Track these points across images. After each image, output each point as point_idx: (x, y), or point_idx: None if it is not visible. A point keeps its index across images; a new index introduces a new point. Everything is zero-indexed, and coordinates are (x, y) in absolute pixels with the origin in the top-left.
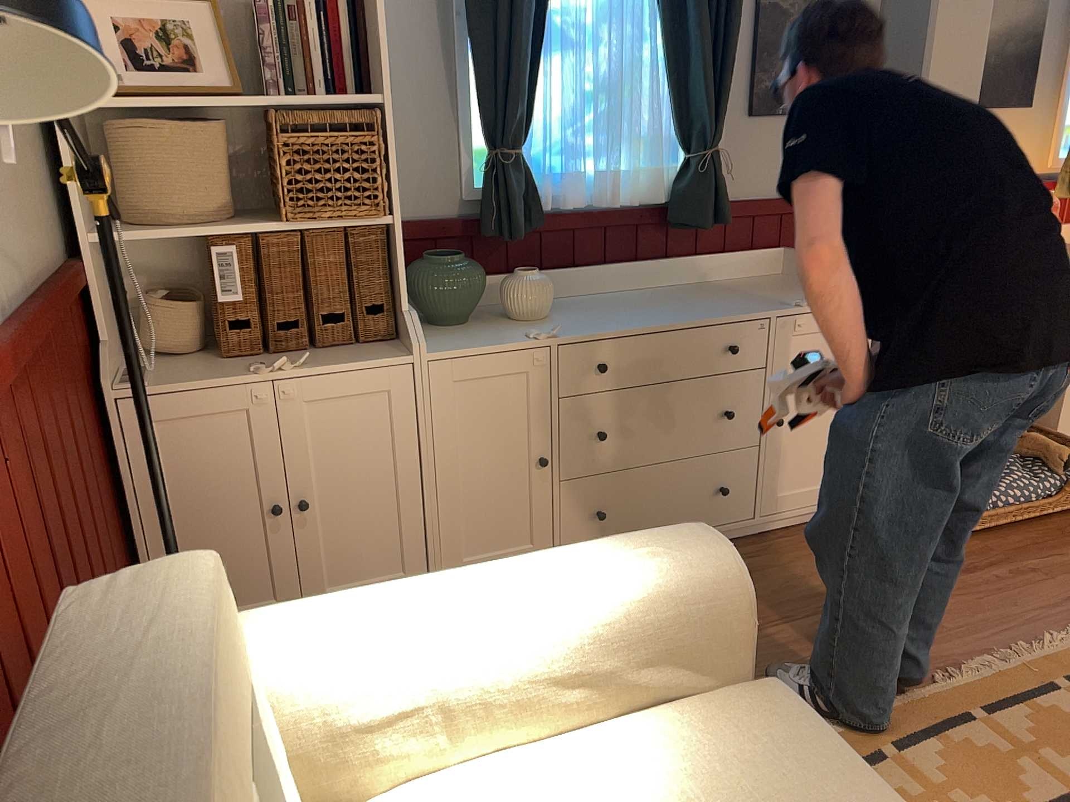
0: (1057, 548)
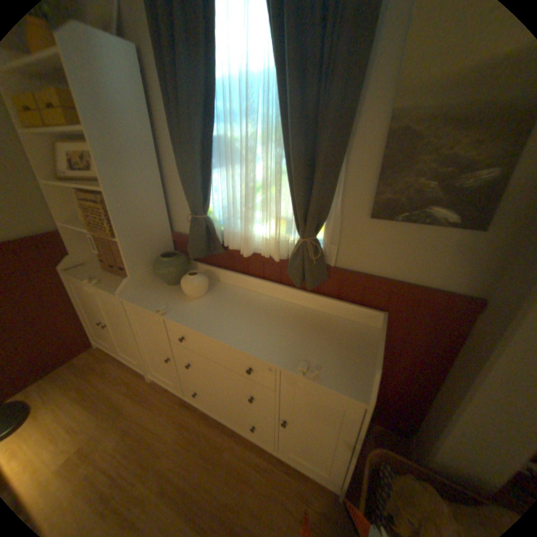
0: None
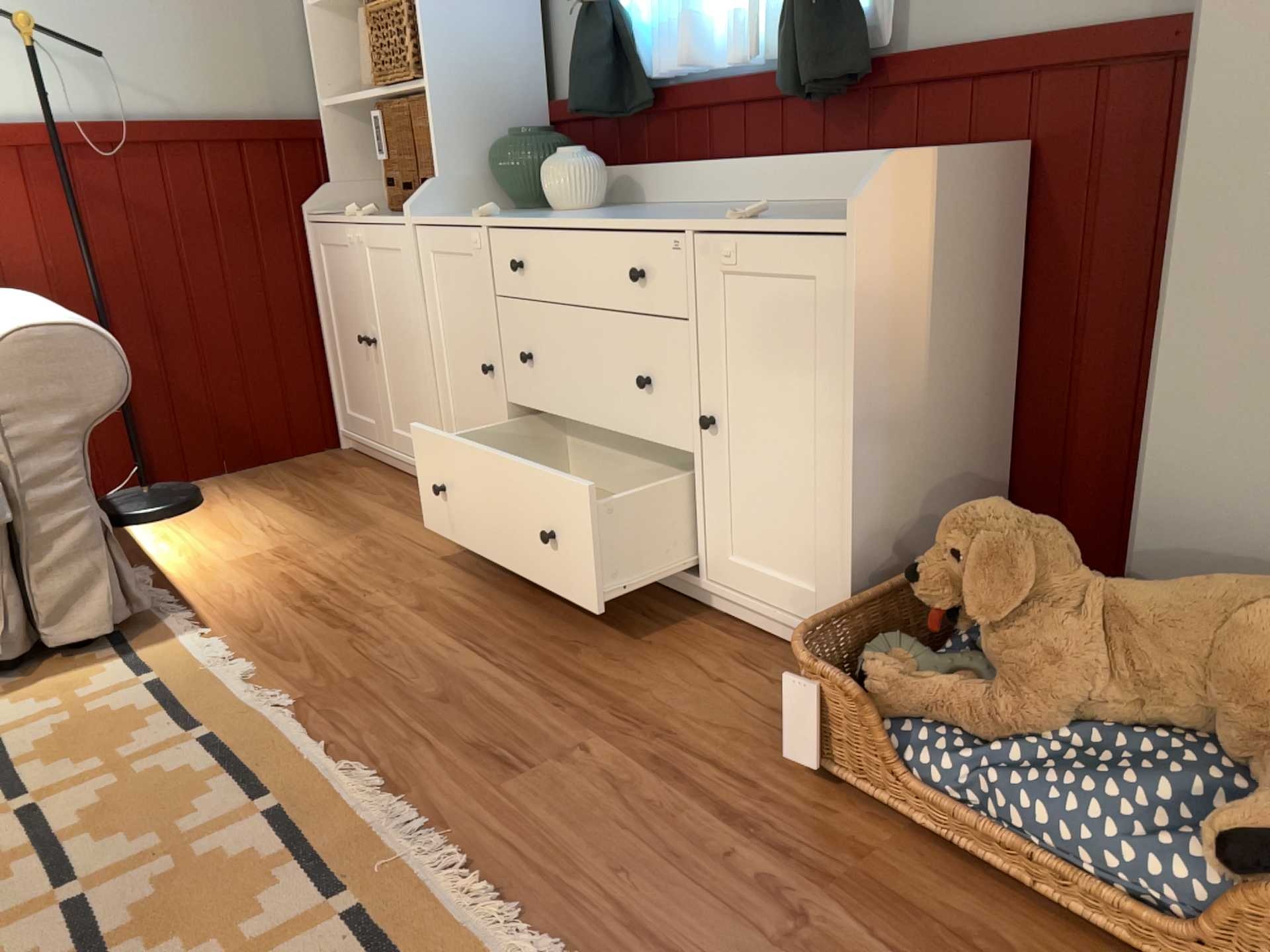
0: None
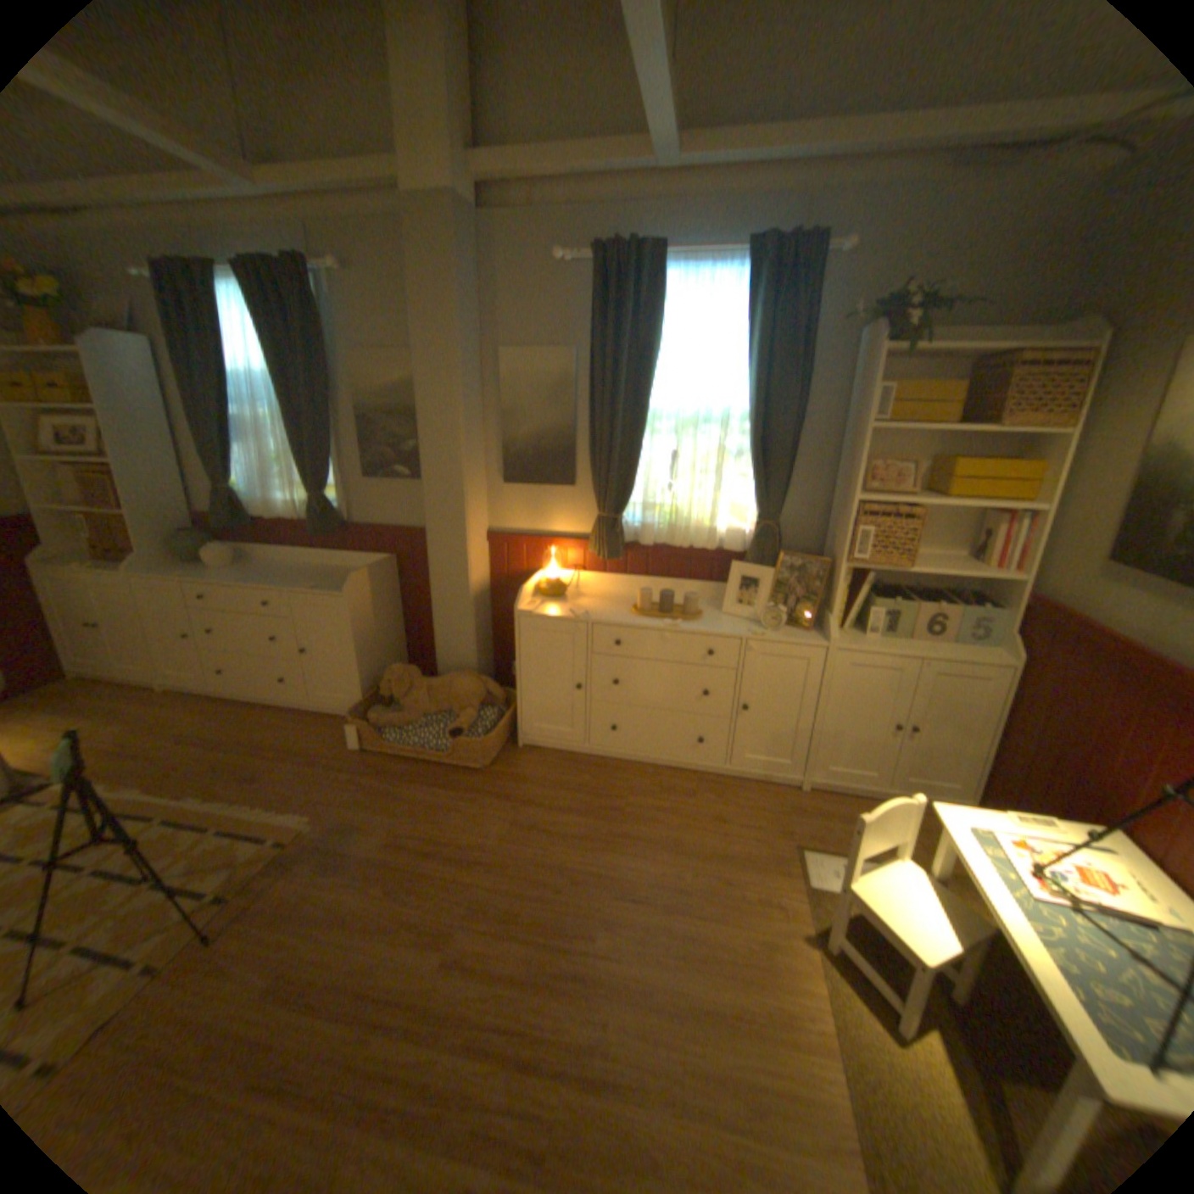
0: (403, 783)
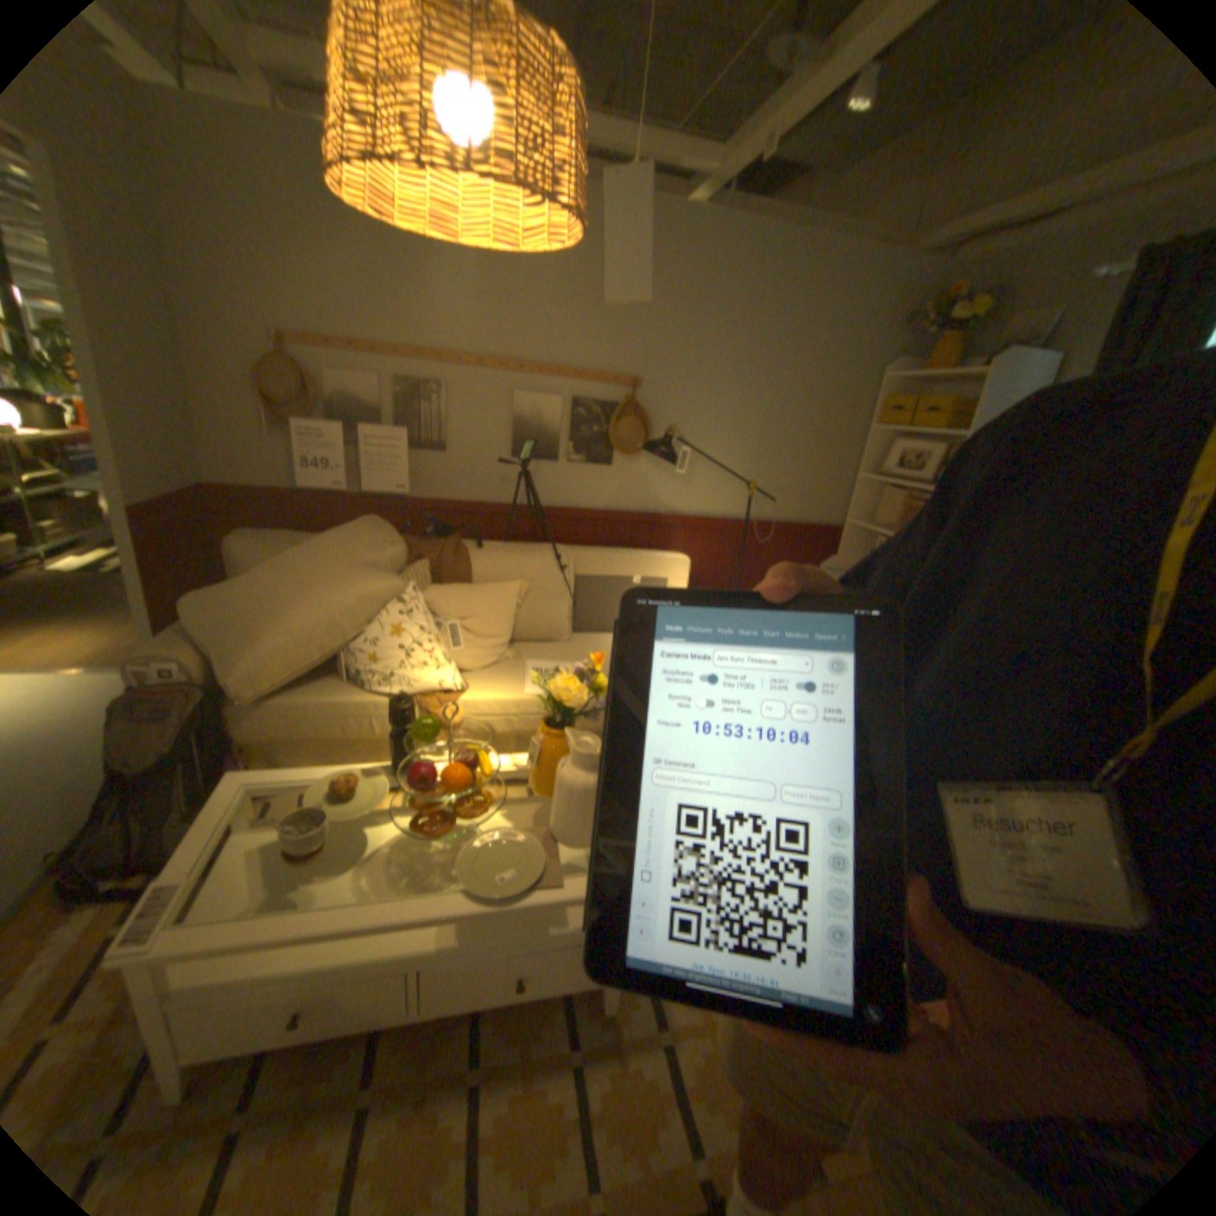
0: None
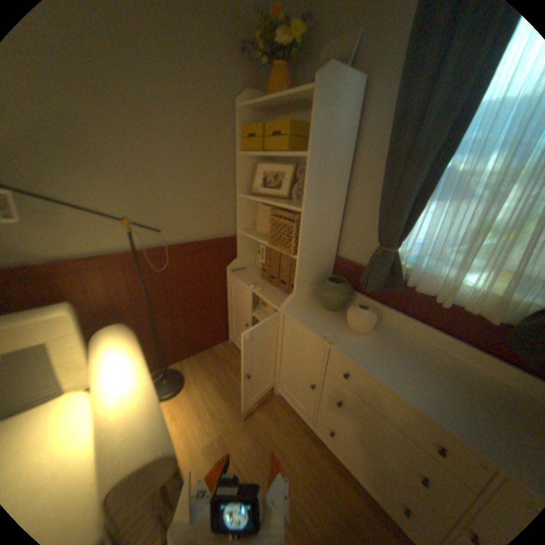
0: None
